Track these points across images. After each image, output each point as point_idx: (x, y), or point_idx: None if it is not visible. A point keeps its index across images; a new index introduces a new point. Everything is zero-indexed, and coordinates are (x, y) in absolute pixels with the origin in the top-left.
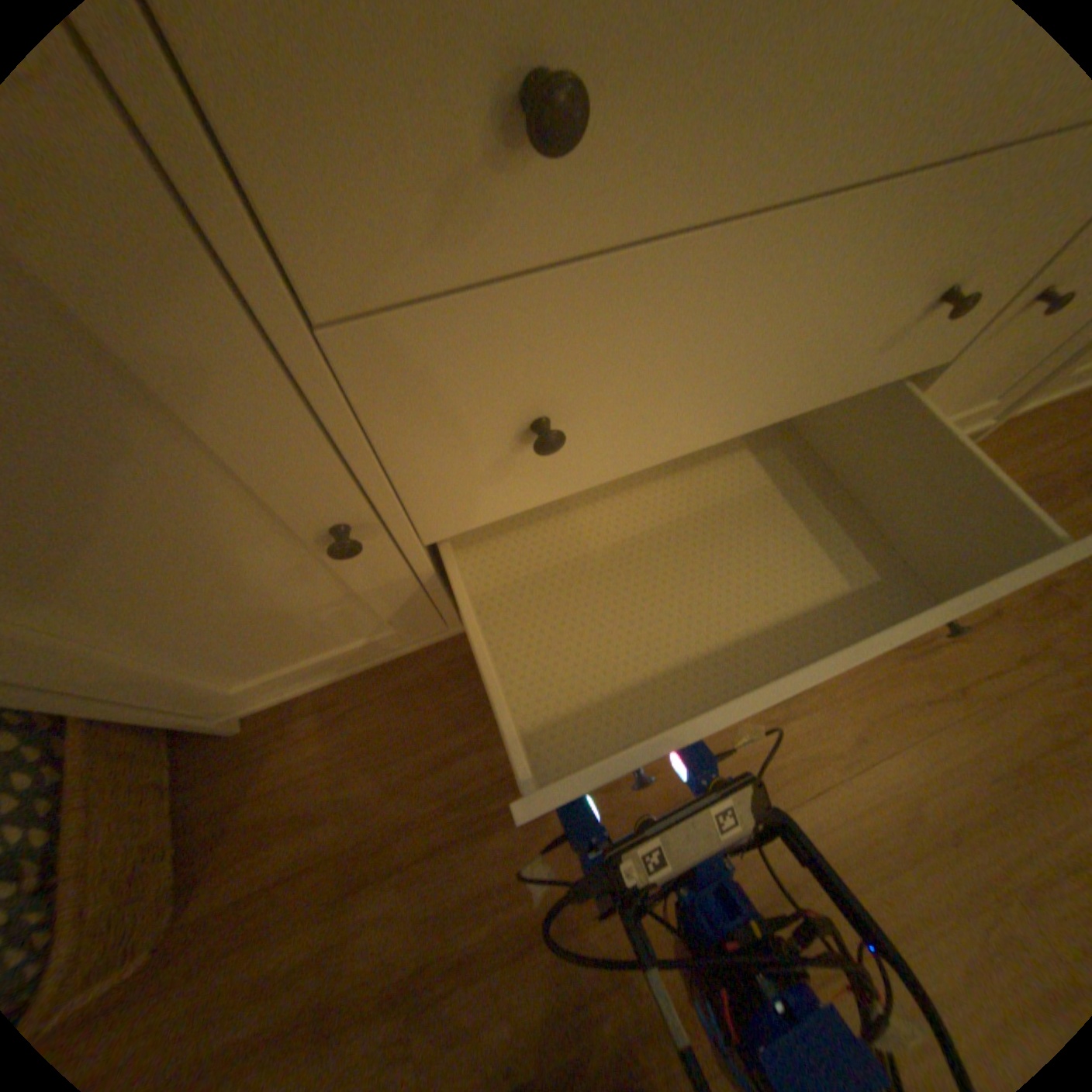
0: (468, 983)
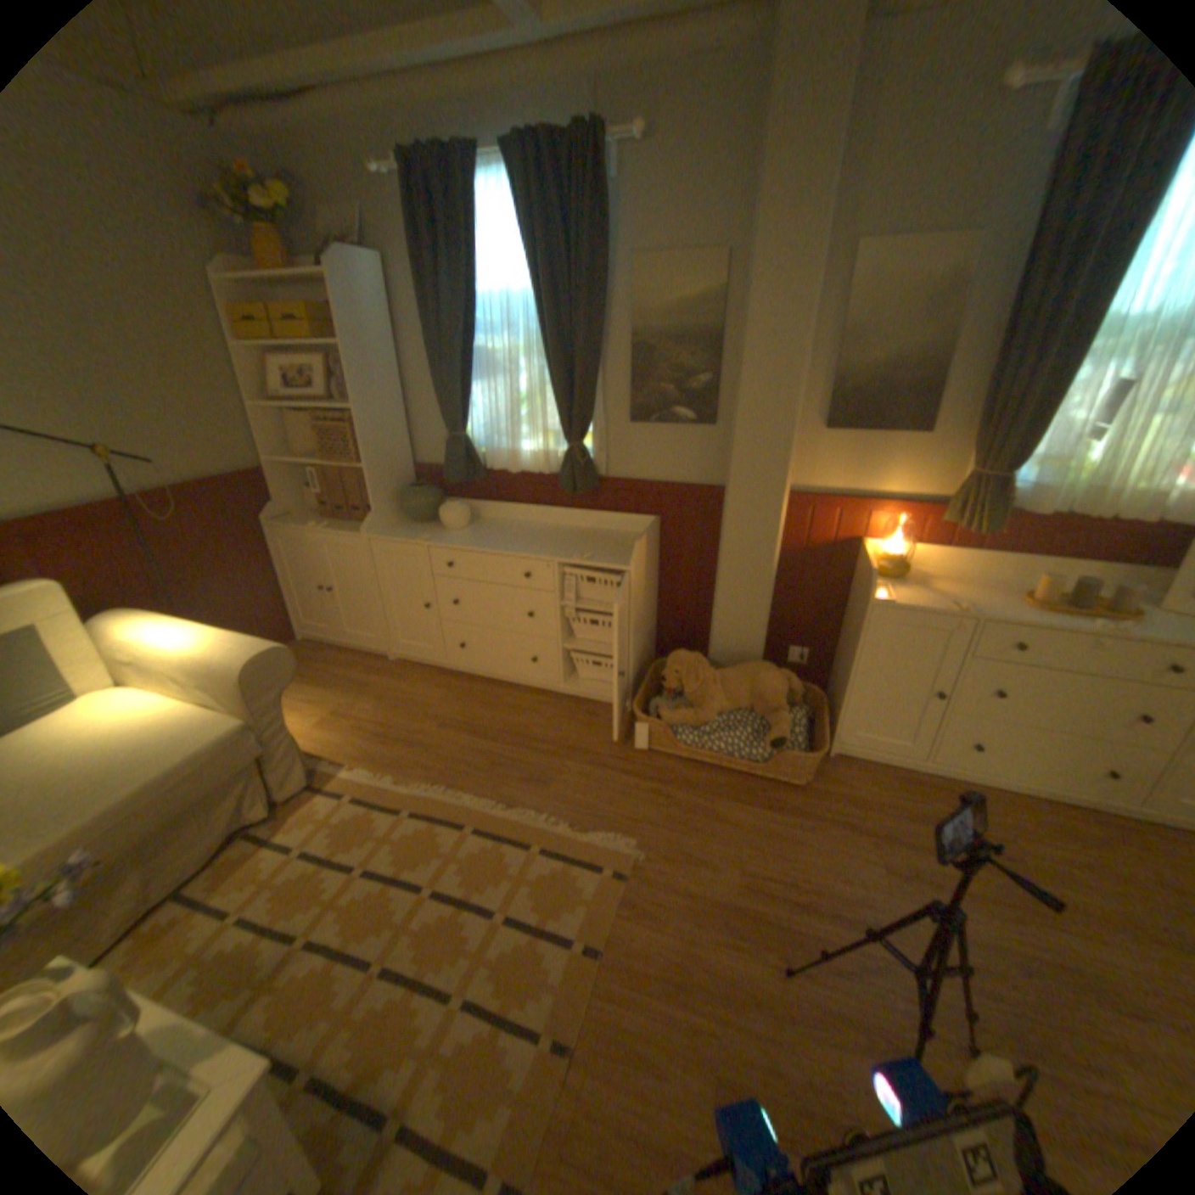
0: (903, 850)
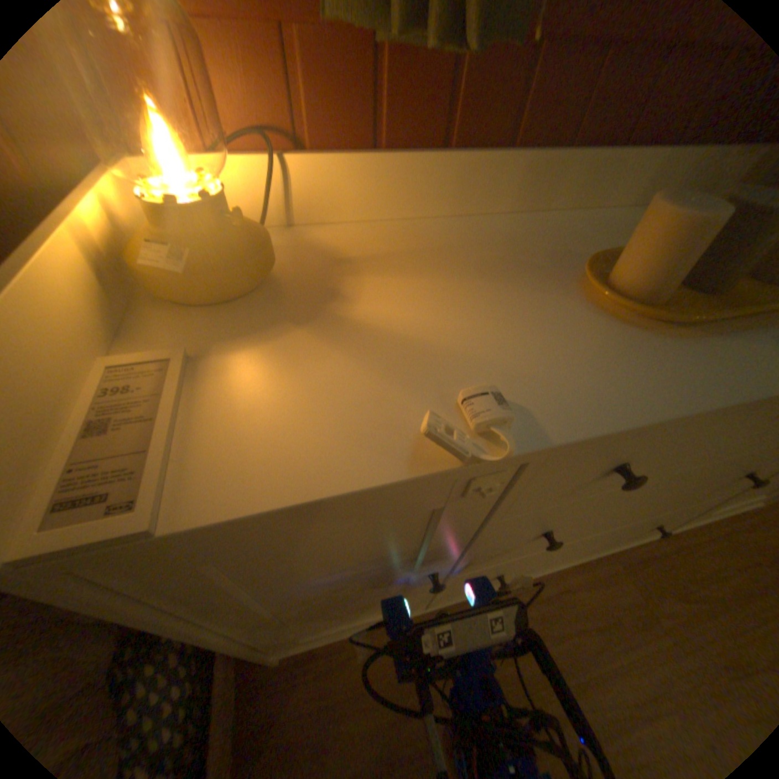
0: None
